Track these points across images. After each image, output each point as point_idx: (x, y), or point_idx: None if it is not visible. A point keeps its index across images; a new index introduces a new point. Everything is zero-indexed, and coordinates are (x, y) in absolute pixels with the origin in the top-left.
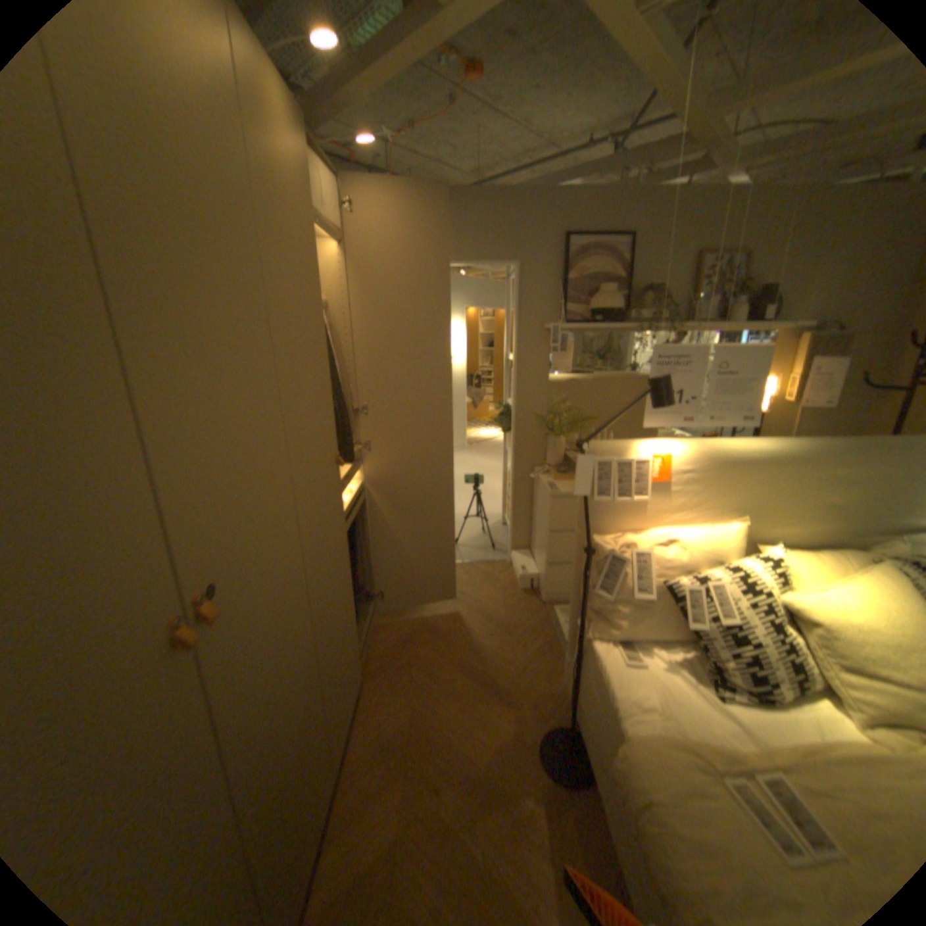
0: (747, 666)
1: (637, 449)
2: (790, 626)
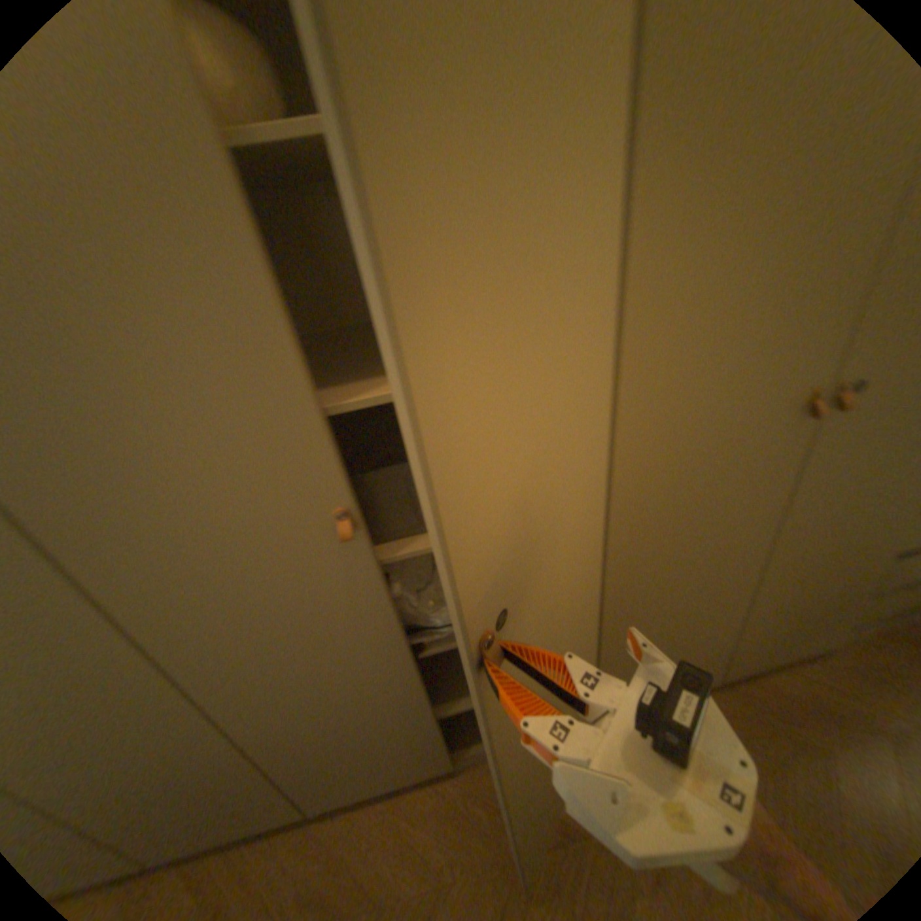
0: None
1: None
2: None
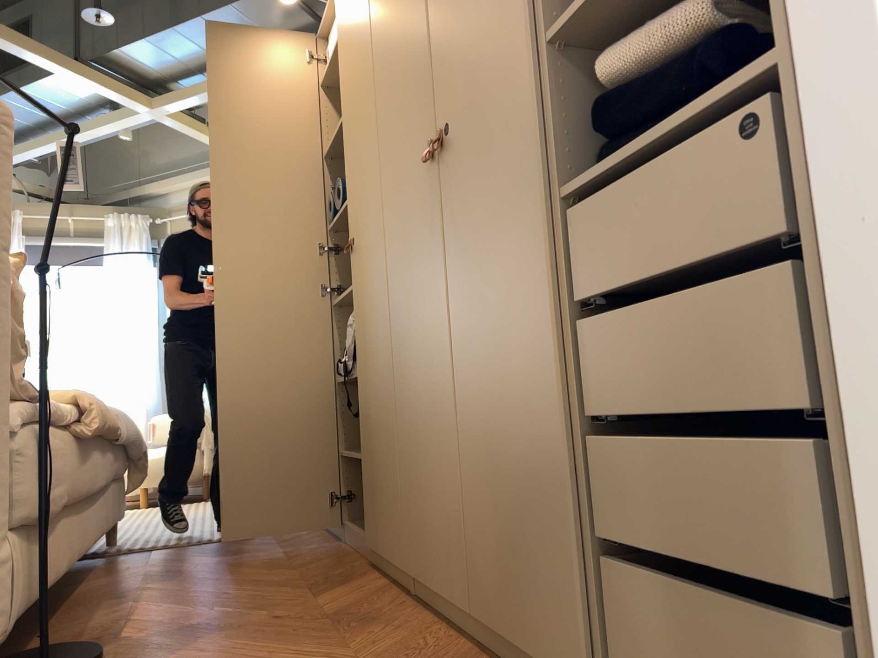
0: None
1: None
2: None
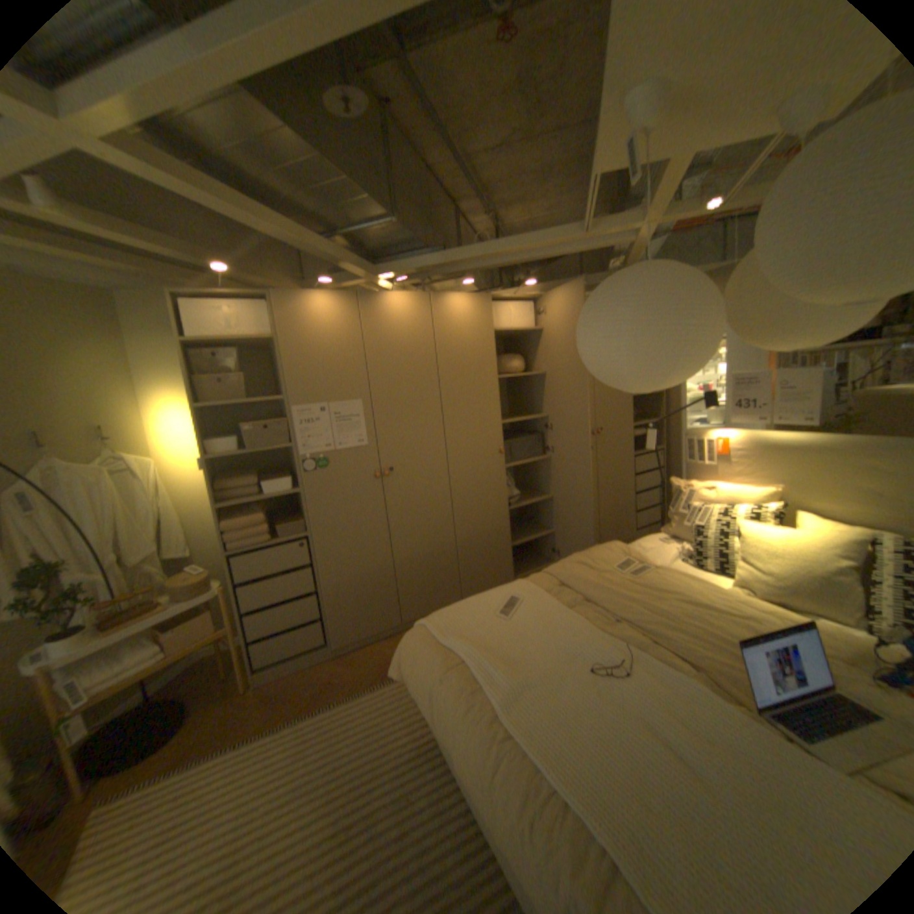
0: (696, 546)
1: (711, 434)
2: (739, 539)
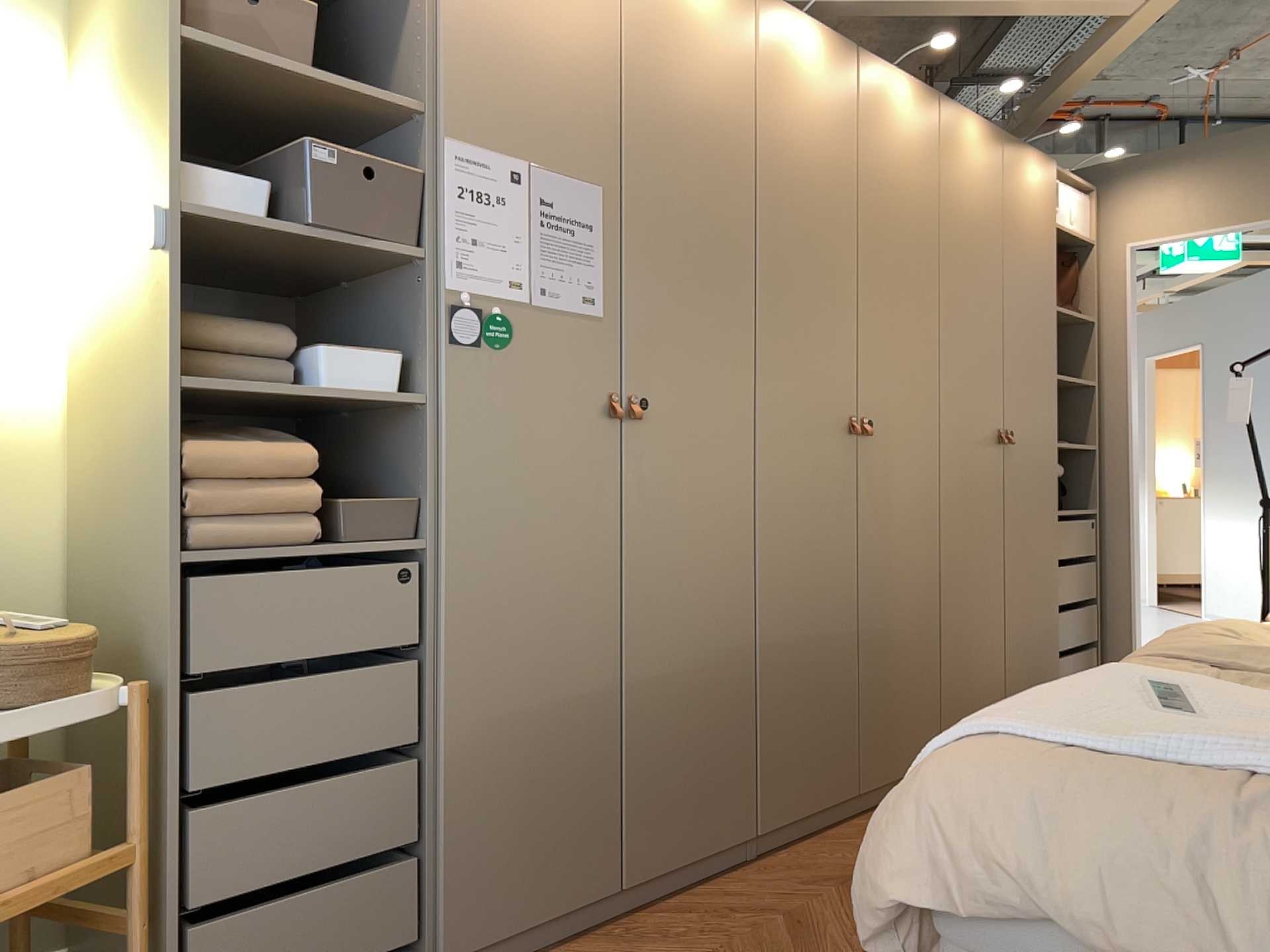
0: None
1: None
2: None
